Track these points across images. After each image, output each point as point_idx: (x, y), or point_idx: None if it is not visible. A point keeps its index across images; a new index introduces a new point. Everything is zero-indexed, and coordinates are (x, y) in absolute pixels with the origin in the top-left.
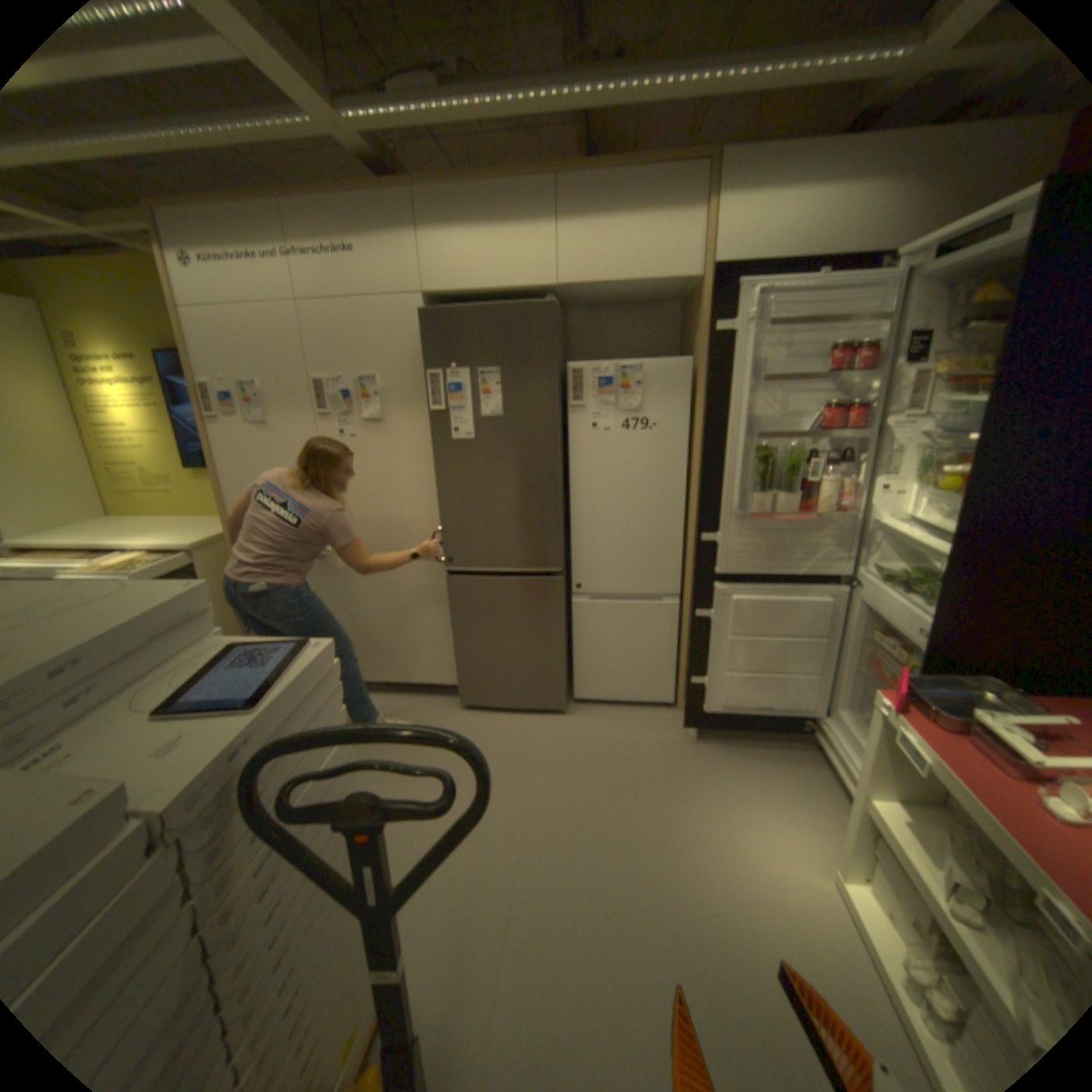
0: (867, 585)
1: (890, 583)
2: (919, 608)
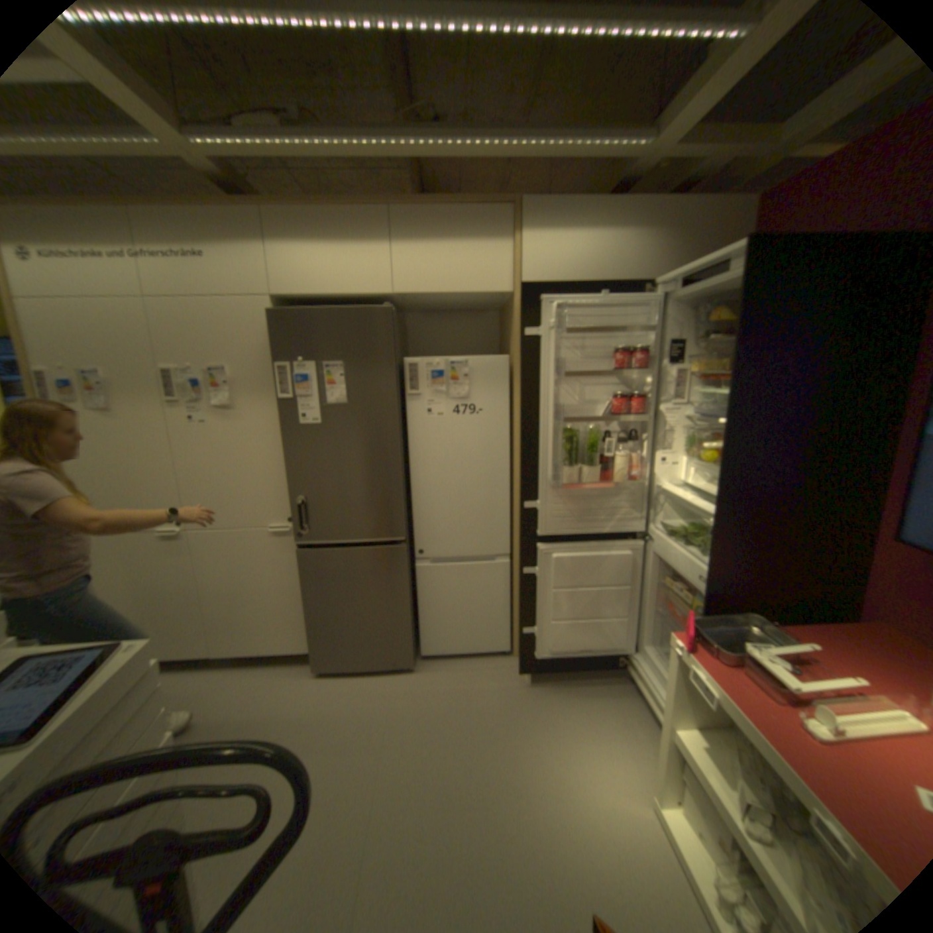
0: (657, 538)
1: (674, 537)
2: (697, 558)
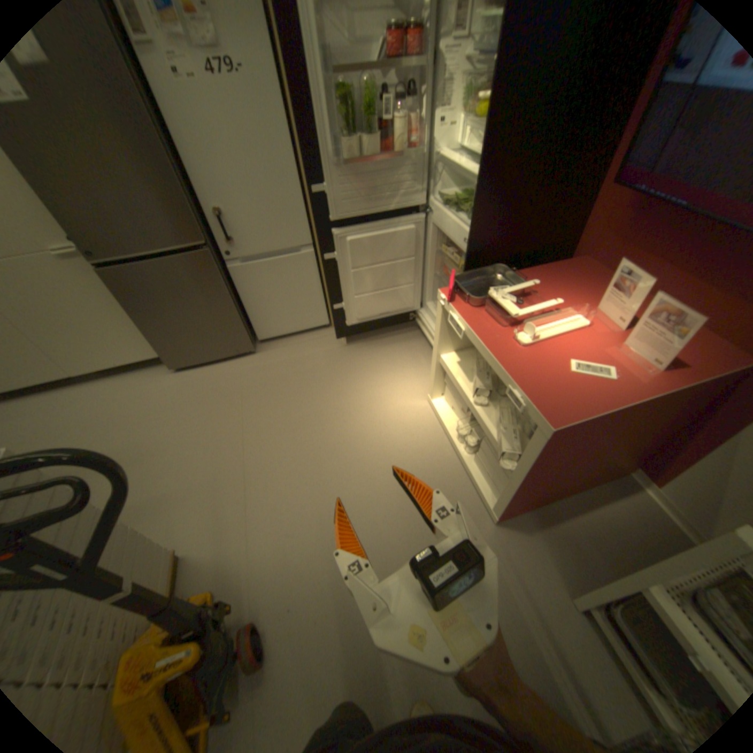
0: (435, 209)
1: (448, 206)
2: (463, 222)
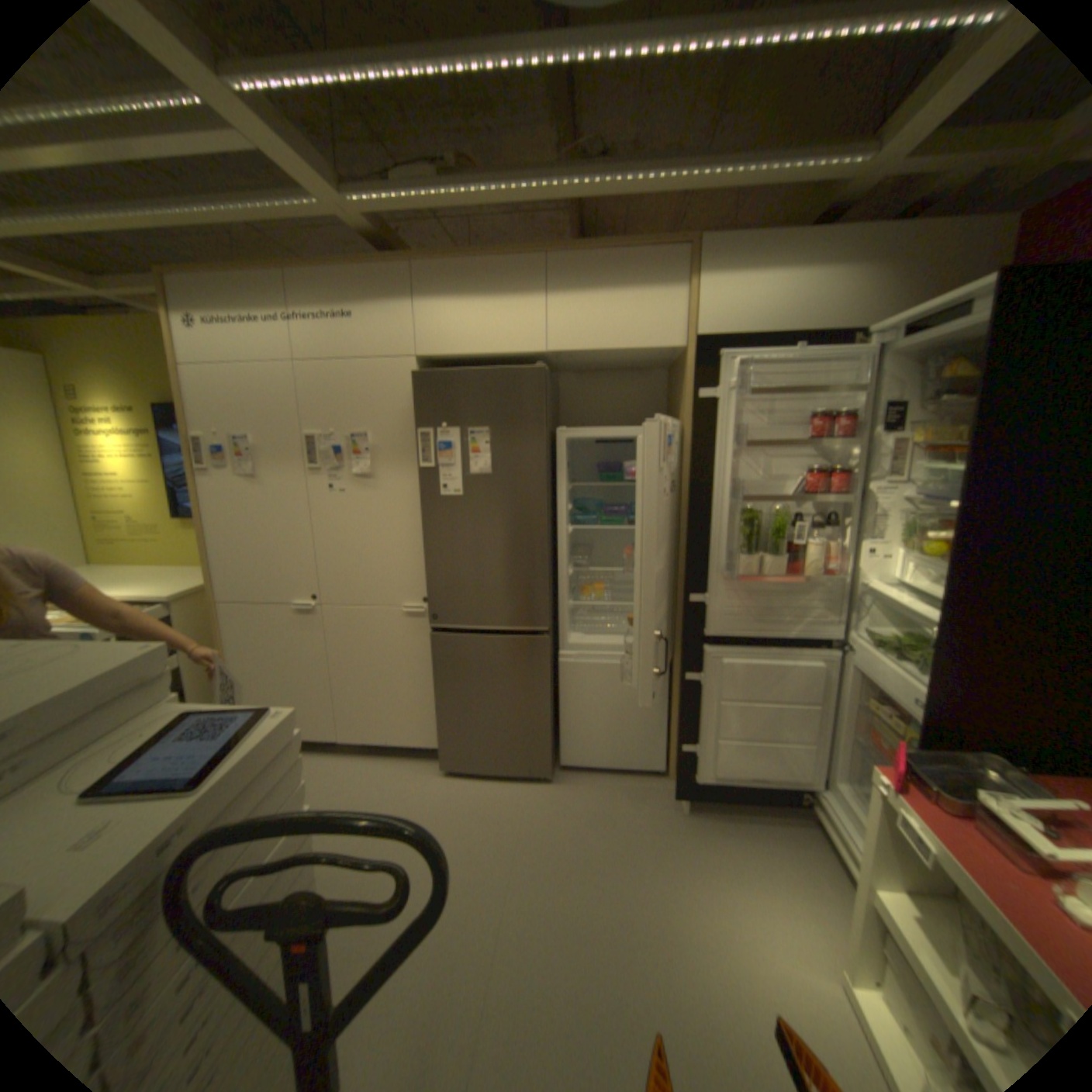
0: (860, 649)
1: (883, 649)
2: (913, 676)
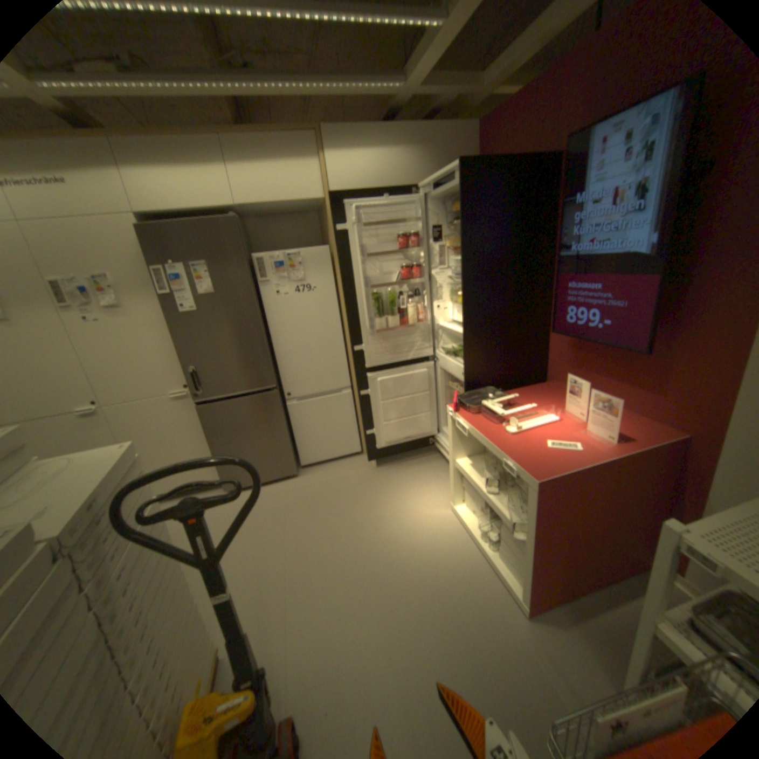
0: (441, 359)
1: (449, 355)
2: (460, 363)
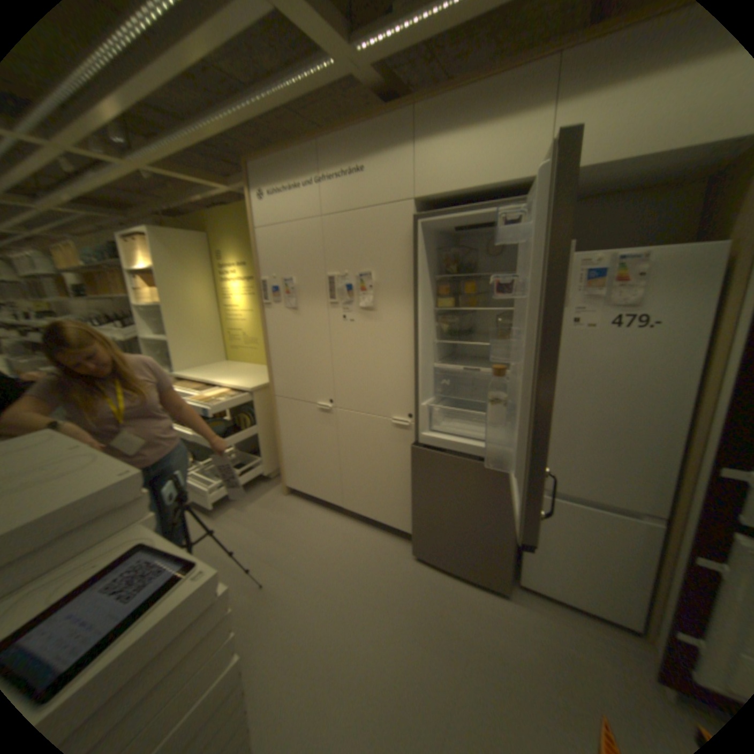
0: None
1: None
2: None
